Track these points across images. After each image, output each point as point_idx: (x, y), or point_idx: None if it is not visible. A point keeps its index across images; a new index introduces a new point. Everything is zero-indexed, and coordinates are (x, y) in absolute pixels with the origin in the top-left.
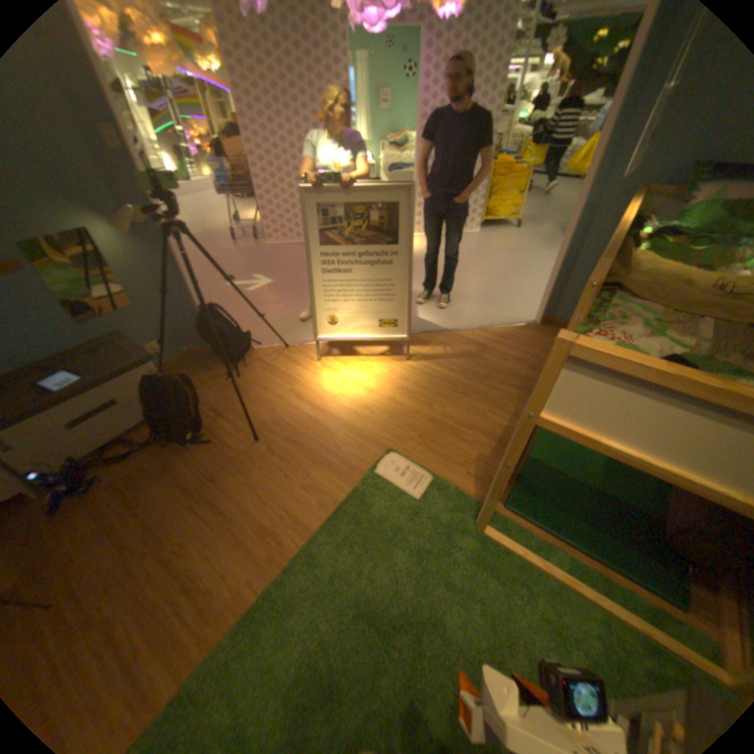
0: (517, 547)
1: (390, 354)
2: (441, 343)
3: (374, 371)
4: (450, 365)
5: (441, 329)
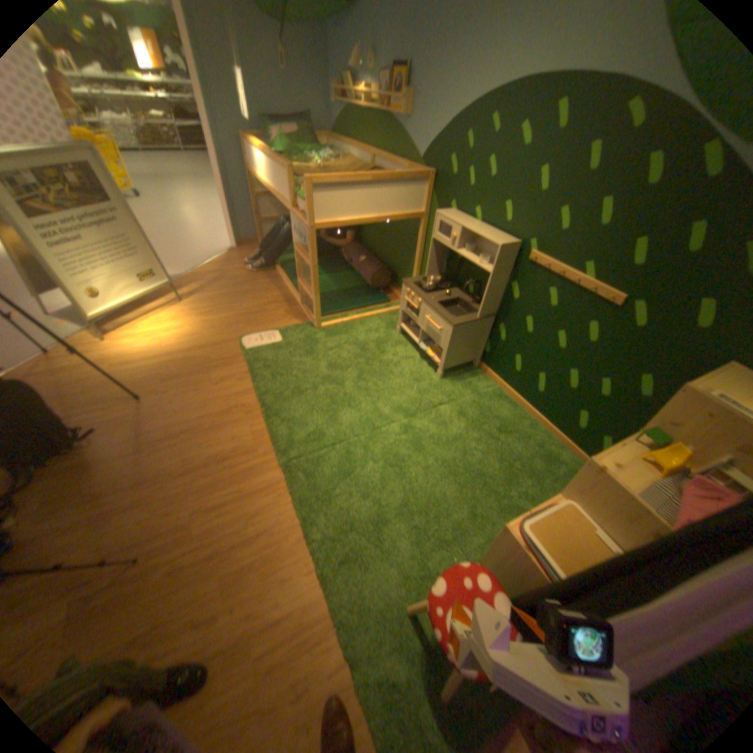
0: (335, 321)
1: (160, 304)
2: (188, 282)
3: (164, 318)
4: (213, 288)
5: (176, 276)
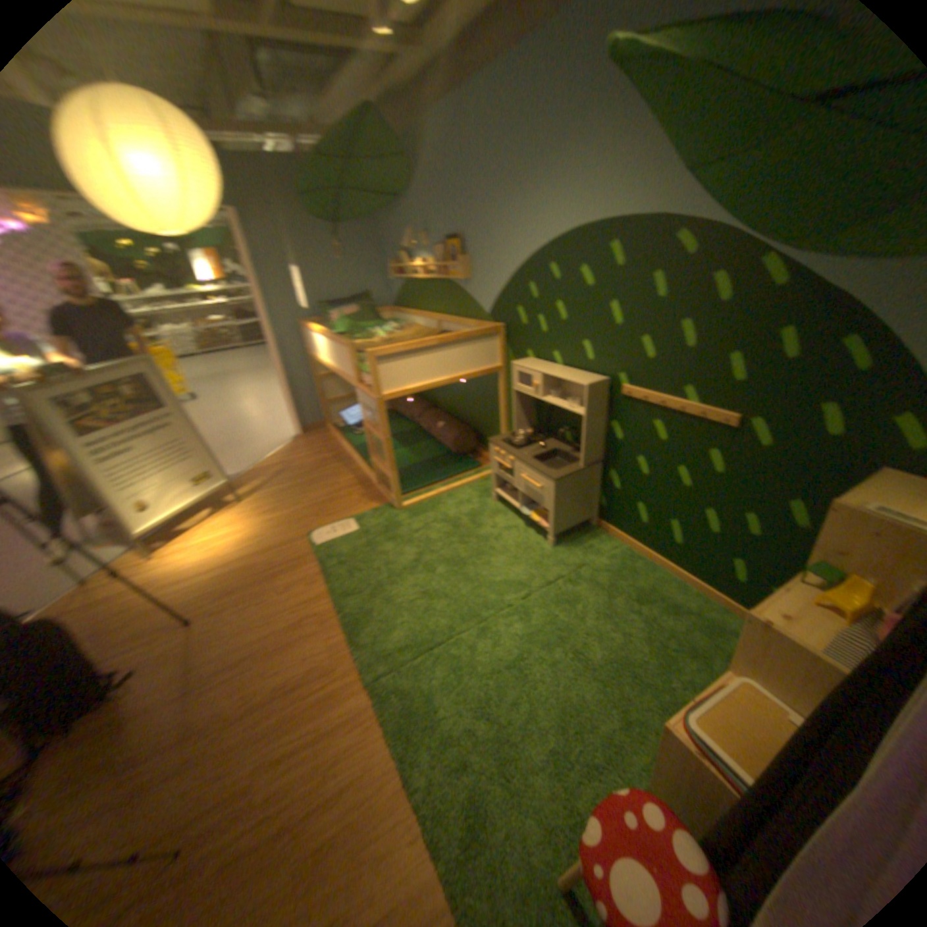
0: (420, 497)
1: (219, 509)
2: (251, 480)
3: (223, 523)
4: (278, 482)
5: (238, 475)
